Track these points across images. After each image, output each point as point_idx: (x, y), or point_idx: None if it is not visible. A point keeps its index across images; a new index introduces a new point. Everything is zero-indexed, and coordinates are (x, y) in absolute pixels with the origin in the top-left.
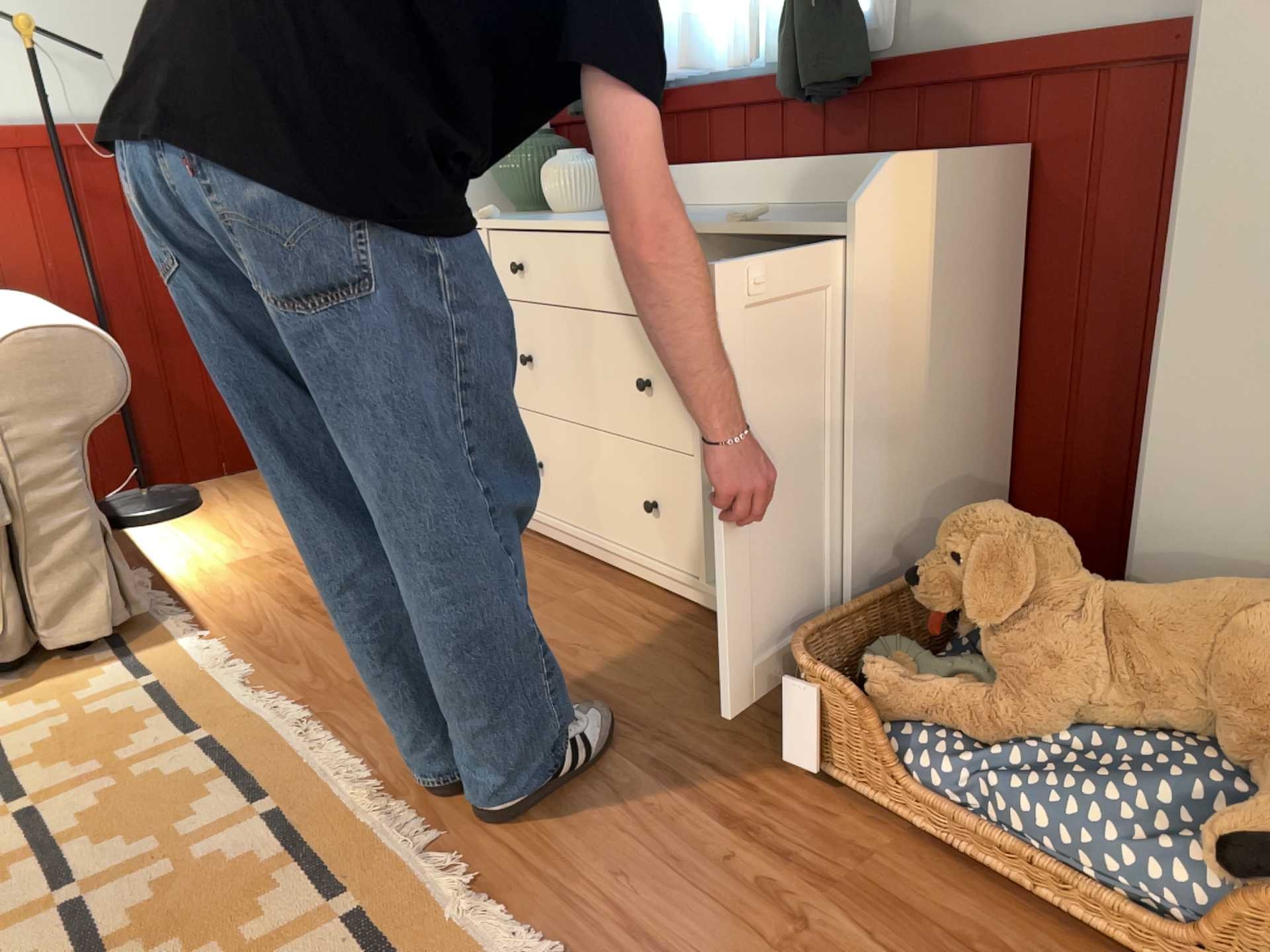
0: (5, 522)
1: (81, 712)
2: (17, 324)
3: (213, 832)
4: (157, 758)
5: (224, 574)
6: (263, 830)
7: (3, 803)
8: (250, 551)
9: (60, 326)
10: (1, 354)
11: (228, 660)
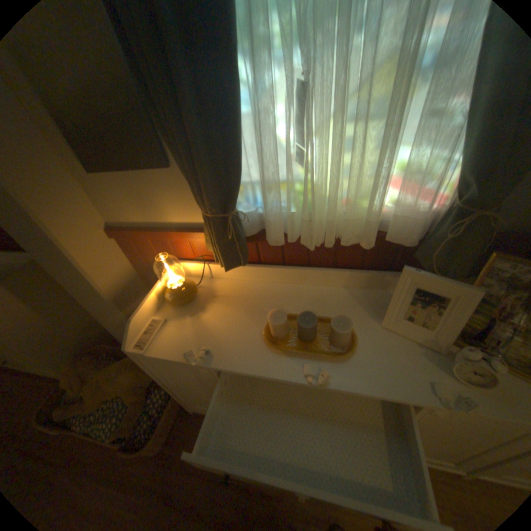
0: None
1: None
2: None
3: None
4: None
5: None
6: None
7: None
8: None
9: None
10: None
11: None
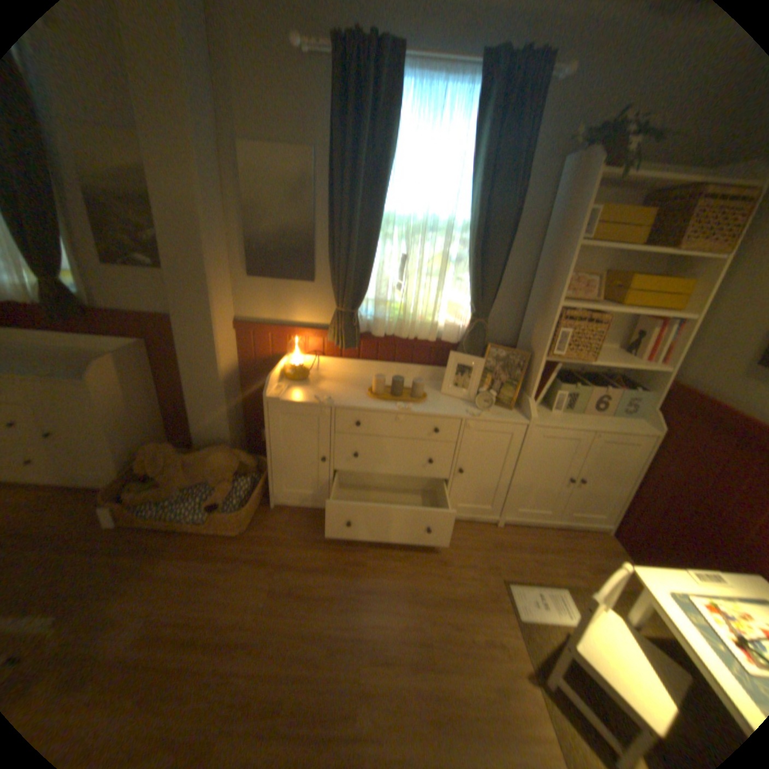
0: None
1: None
2: None
3: None
4: None
5: None
6: None
7: None
8: None
9: None
10: None
11: None
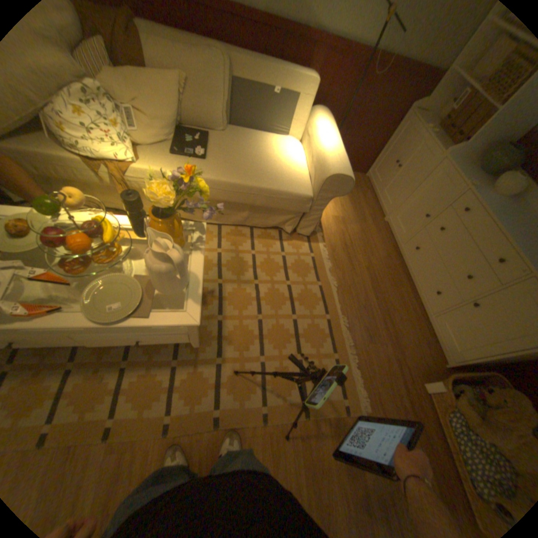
0: (306, 213)
1: (299, 258)
2: (336, 164)
3: (318, 318)
4: (311, 286)
5: (330, 220)
6: (326, 325)
7: (285, 280)
8: (337, 213)
9: (346, 175)
10: (330, 178)
11: (327, 259)
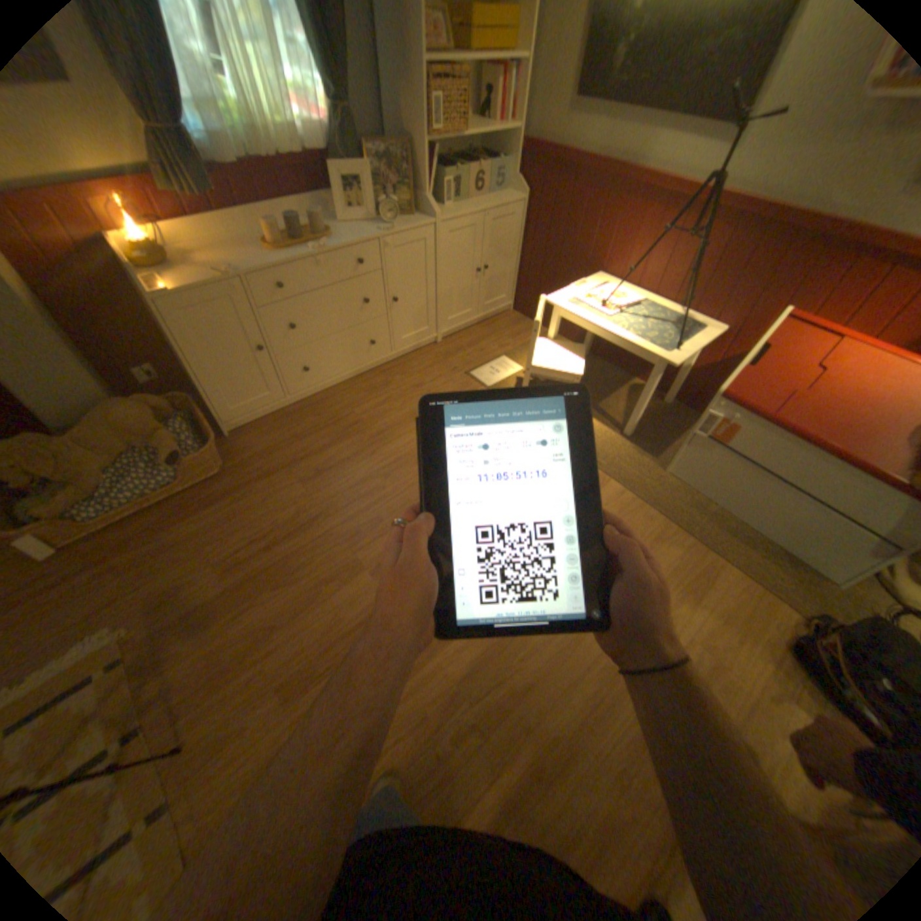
0: None
1: None
2: None
3: None
4: None
5: None
6: None
7: None
8: None
9: None
10: None
11: None
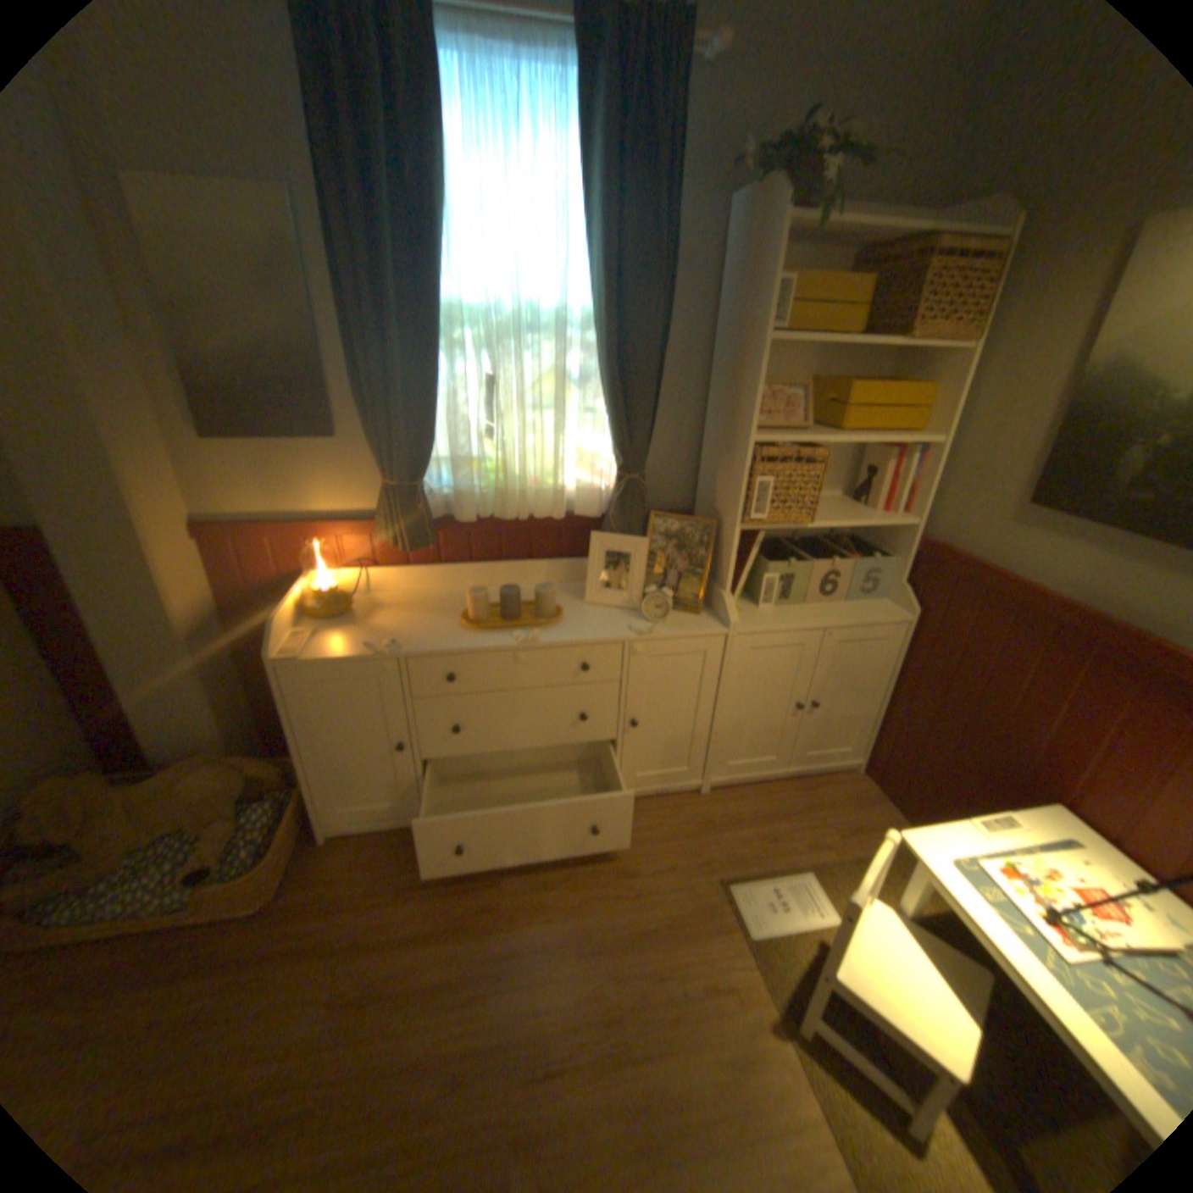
0: None
1: None
2: None
3: None
4: None
5: None
6: None
7: None
8: None
9: None
10: None
11: None
